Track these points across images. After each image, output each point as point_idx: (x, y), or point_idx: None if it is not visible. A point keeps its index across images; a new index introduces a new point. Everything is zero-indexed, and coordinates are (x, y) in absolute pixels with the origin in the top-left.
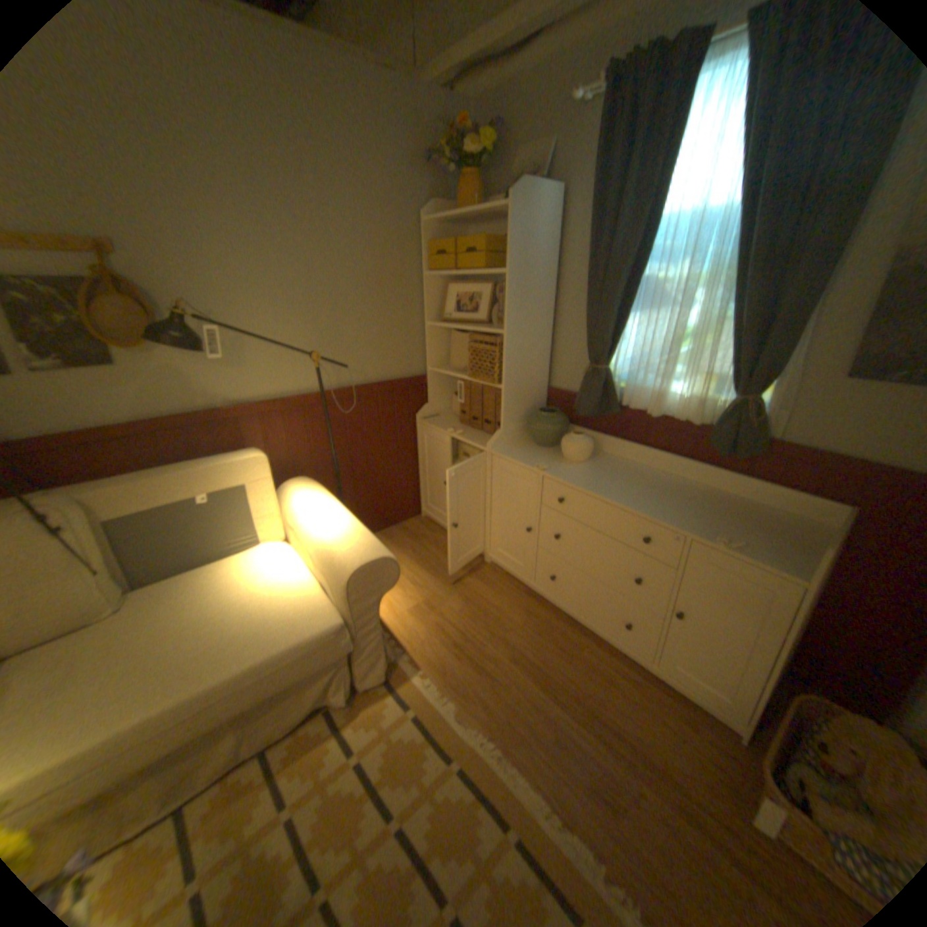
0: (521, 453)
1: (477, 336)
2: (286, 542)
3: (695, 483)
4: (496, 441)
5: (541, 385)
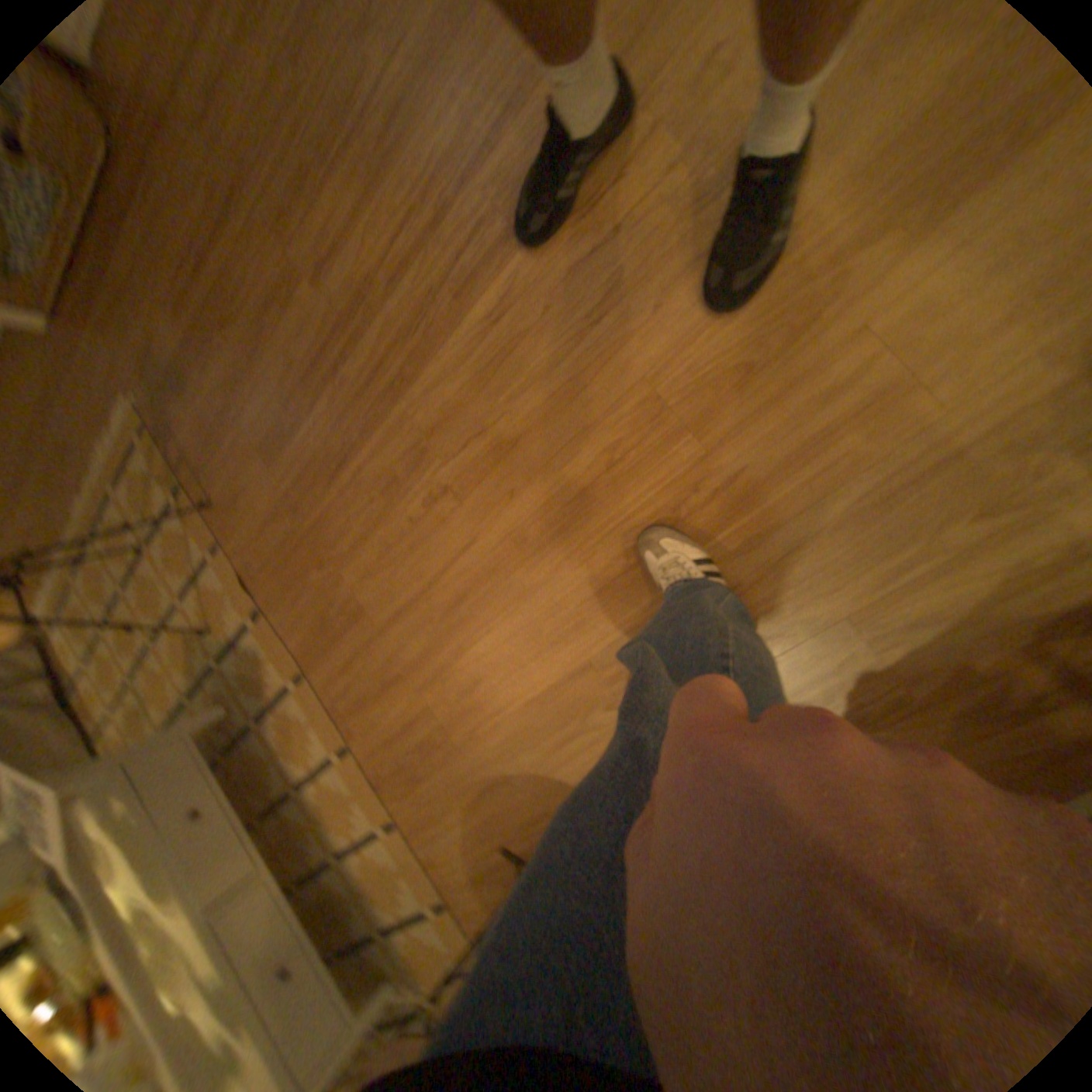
0: None
1: None
2: None
3: None
4: None
5: None
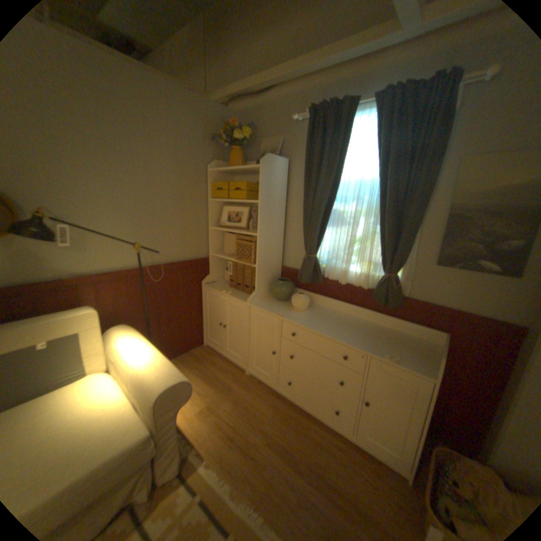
0: (268, 306)
1: (240, 236)
2: (106, 375)
3: (366, 321)
4: (252, 298)
5: (277, 265)
